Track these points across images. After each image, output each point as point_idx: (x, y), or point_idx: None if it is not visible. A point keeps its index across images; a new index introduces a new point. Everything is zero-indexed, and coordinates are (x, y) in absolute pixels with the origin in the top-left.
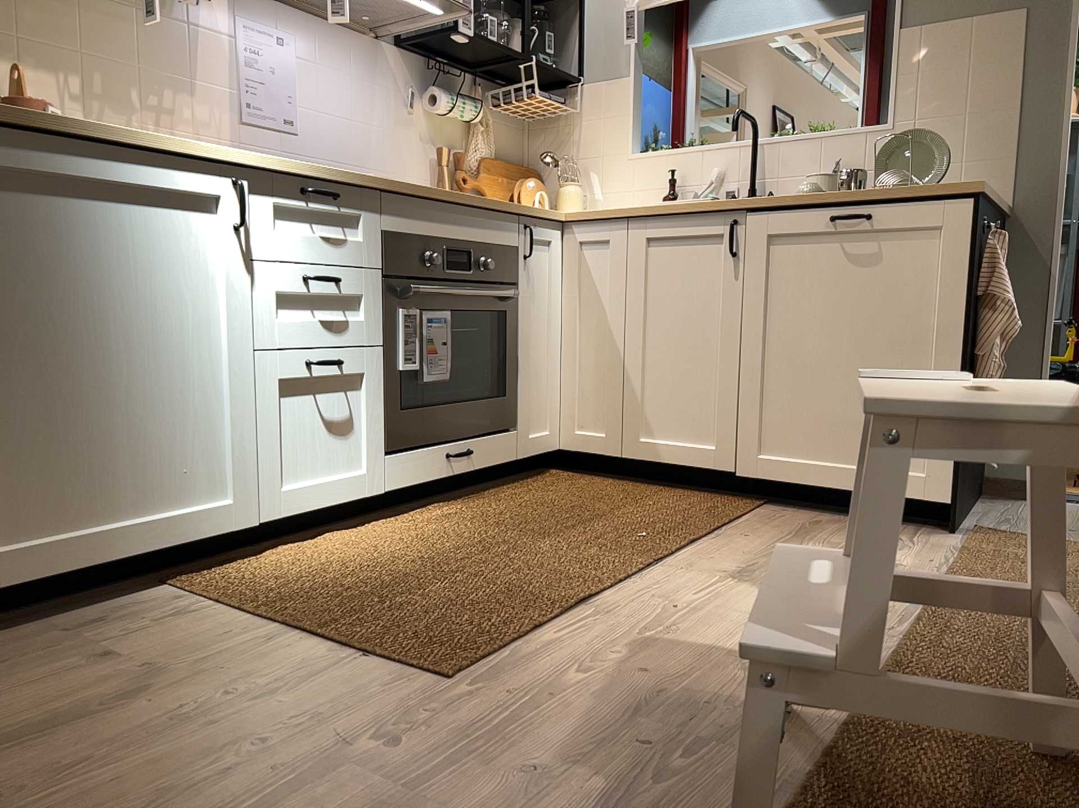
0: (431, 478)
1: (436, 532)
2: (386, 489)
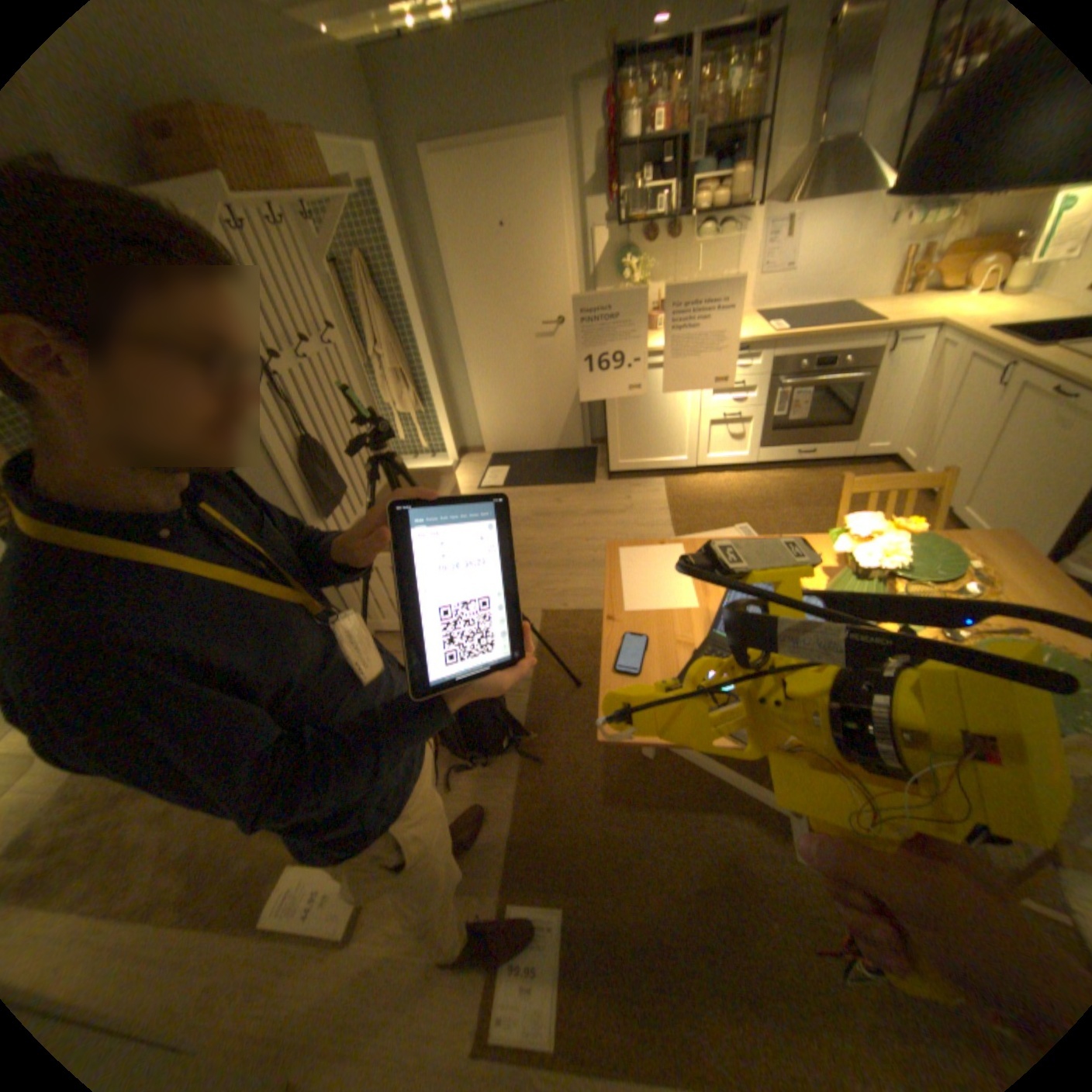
0: (787, 460)
1: (763, 486)
2: (759, 461)
